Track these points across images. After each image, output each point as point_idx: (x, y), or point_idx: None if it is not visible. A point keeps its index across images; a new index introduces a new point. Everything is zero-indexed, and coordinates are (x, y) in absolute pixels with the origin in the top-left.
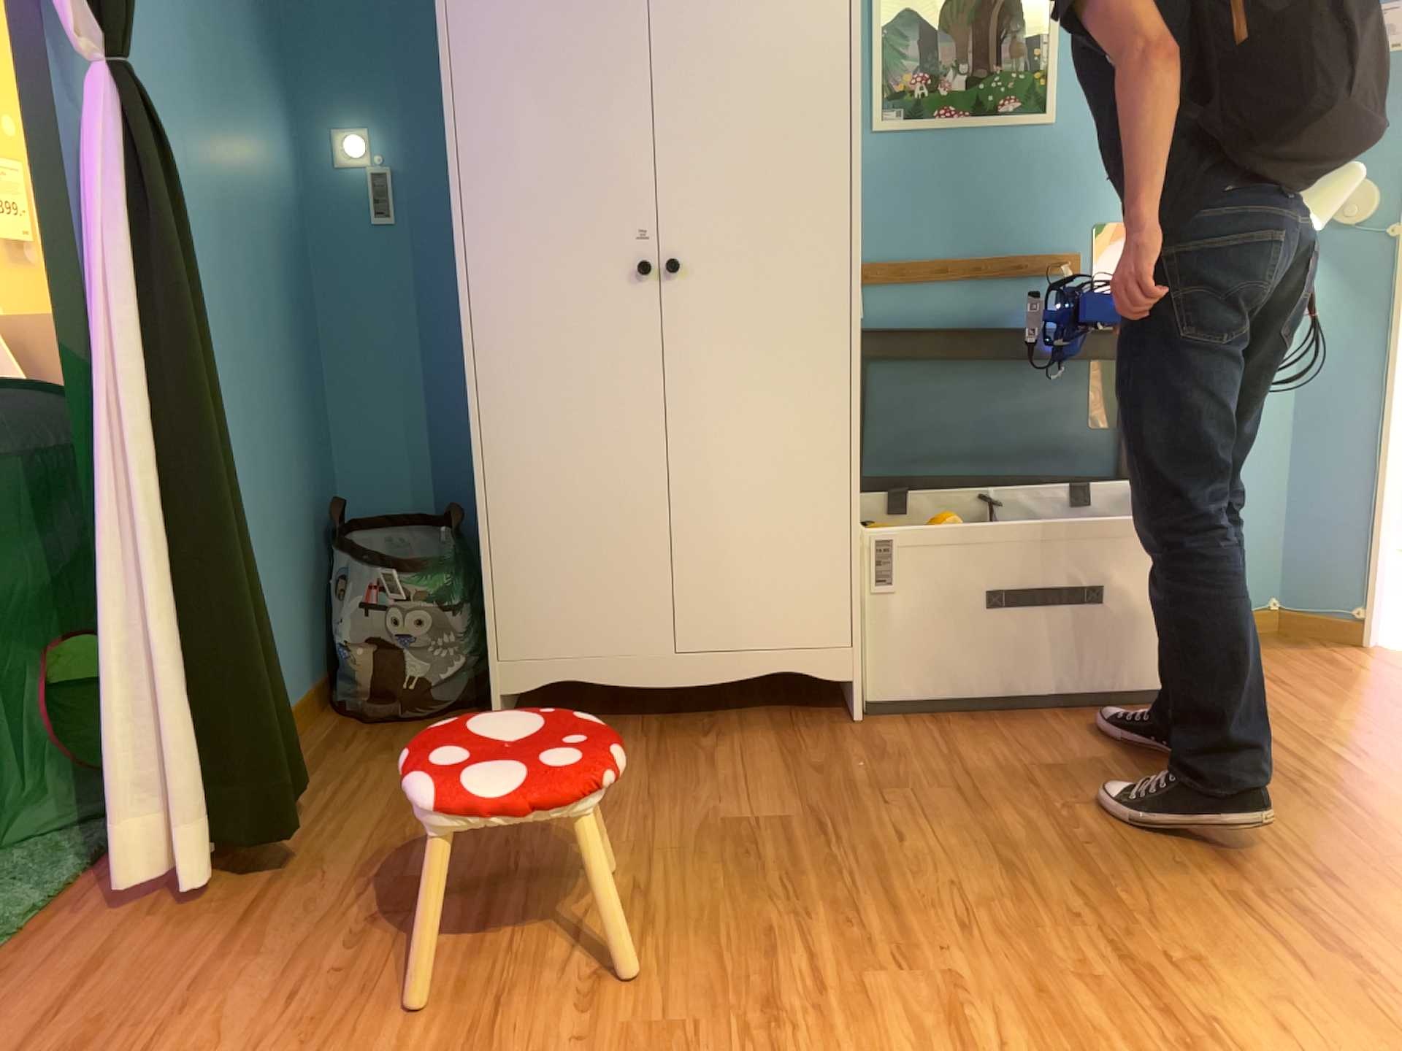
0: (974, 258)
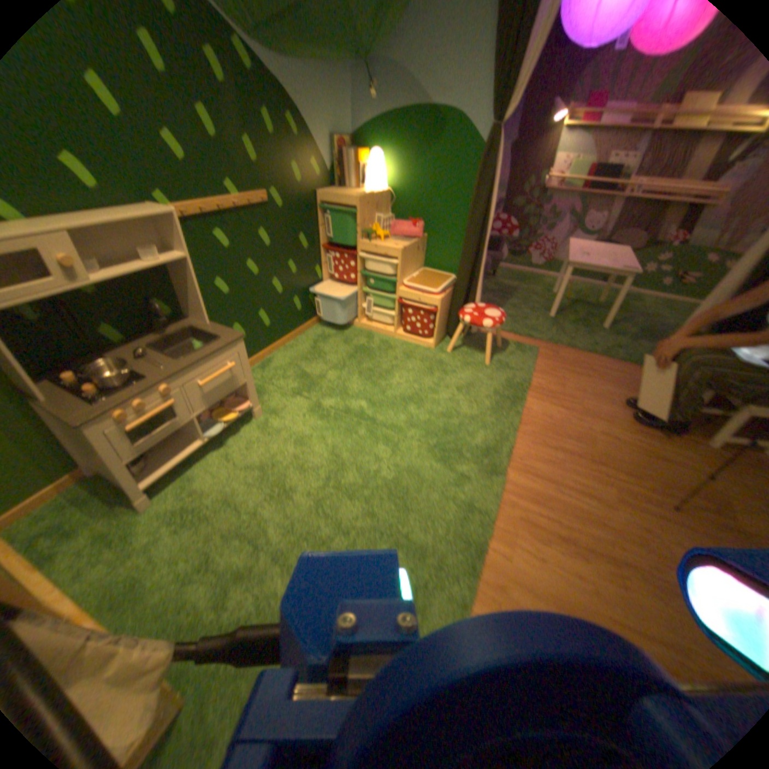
0: None
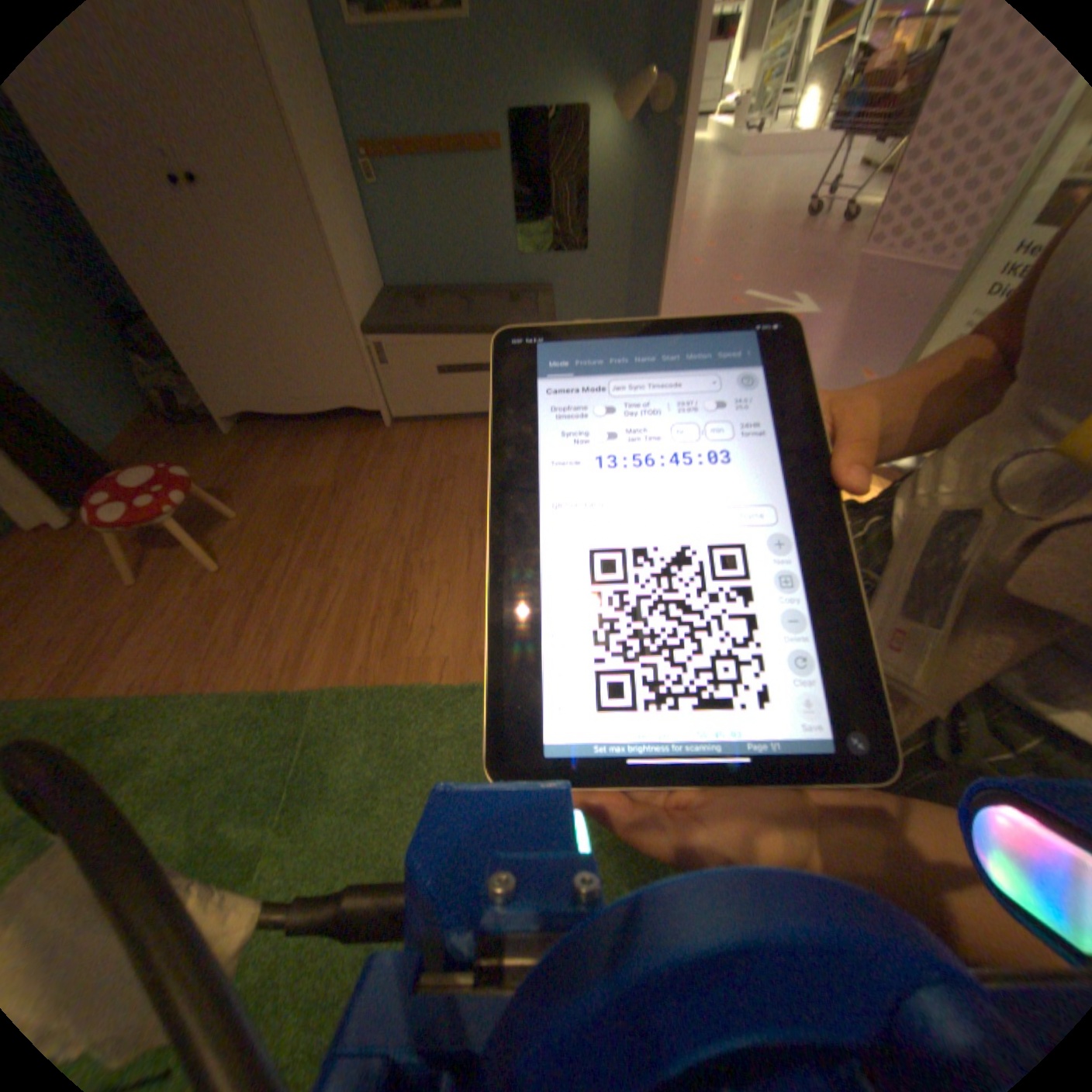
0: (434, 135)
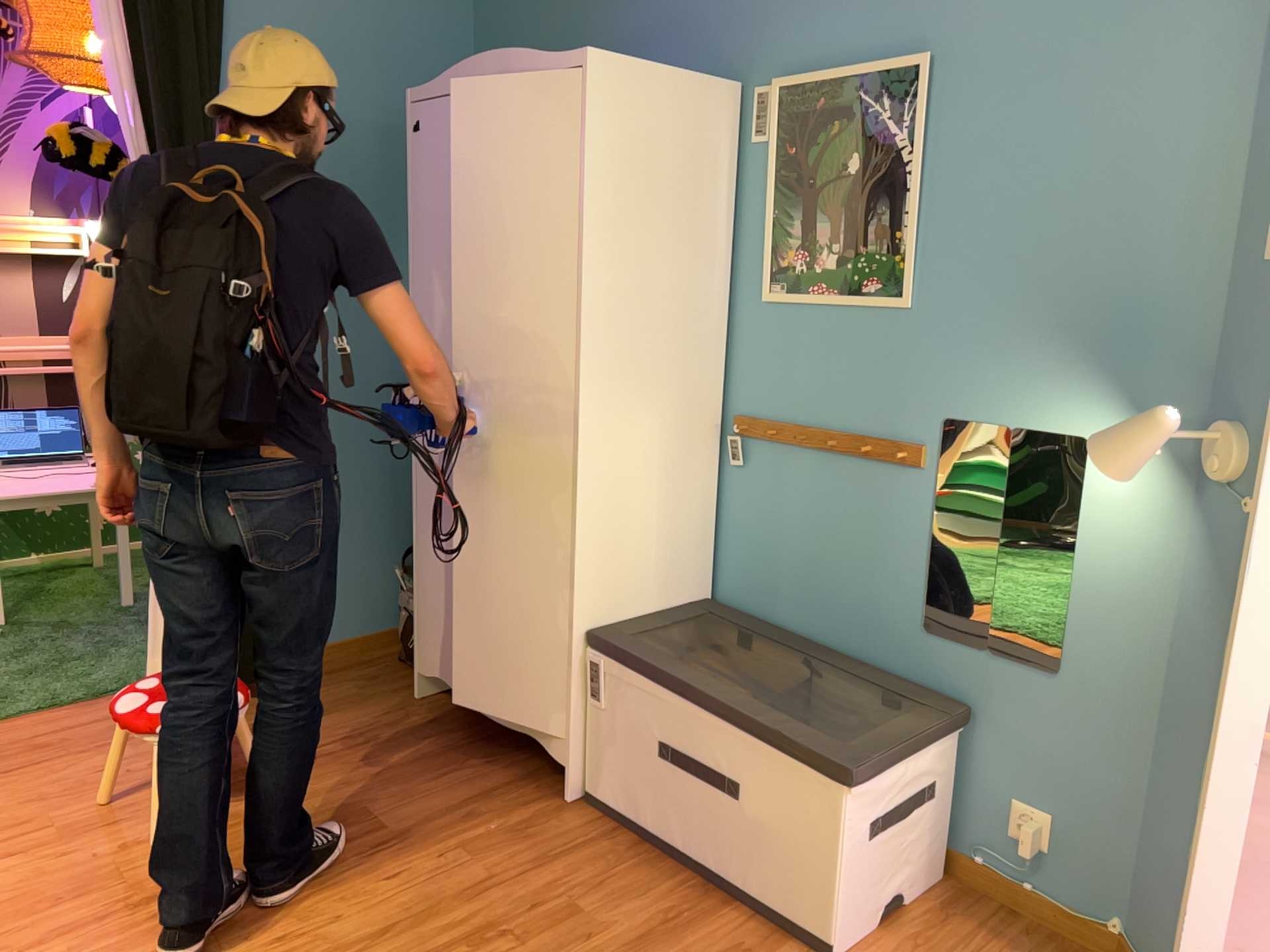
0: (833, 430)
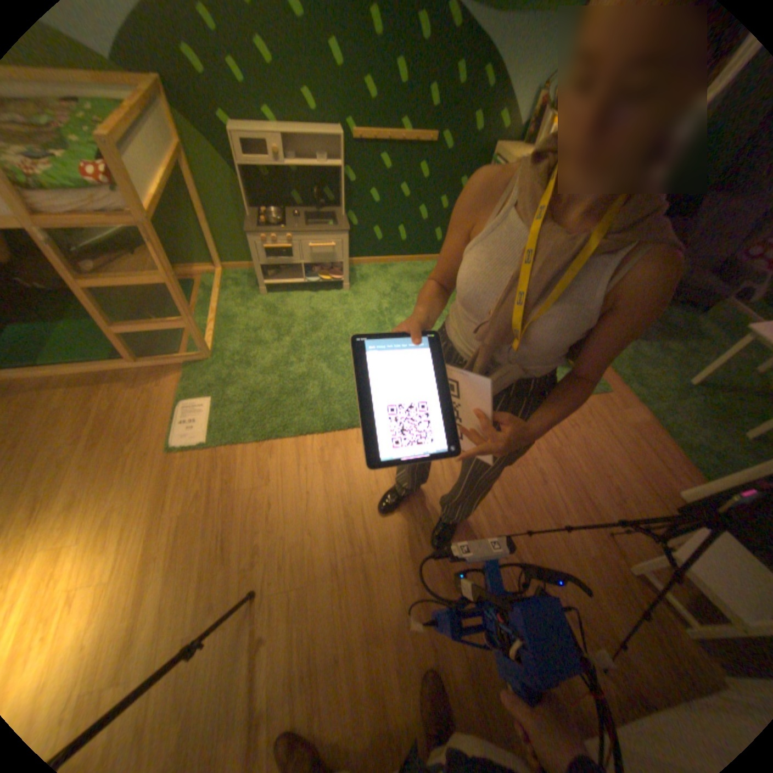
0: None
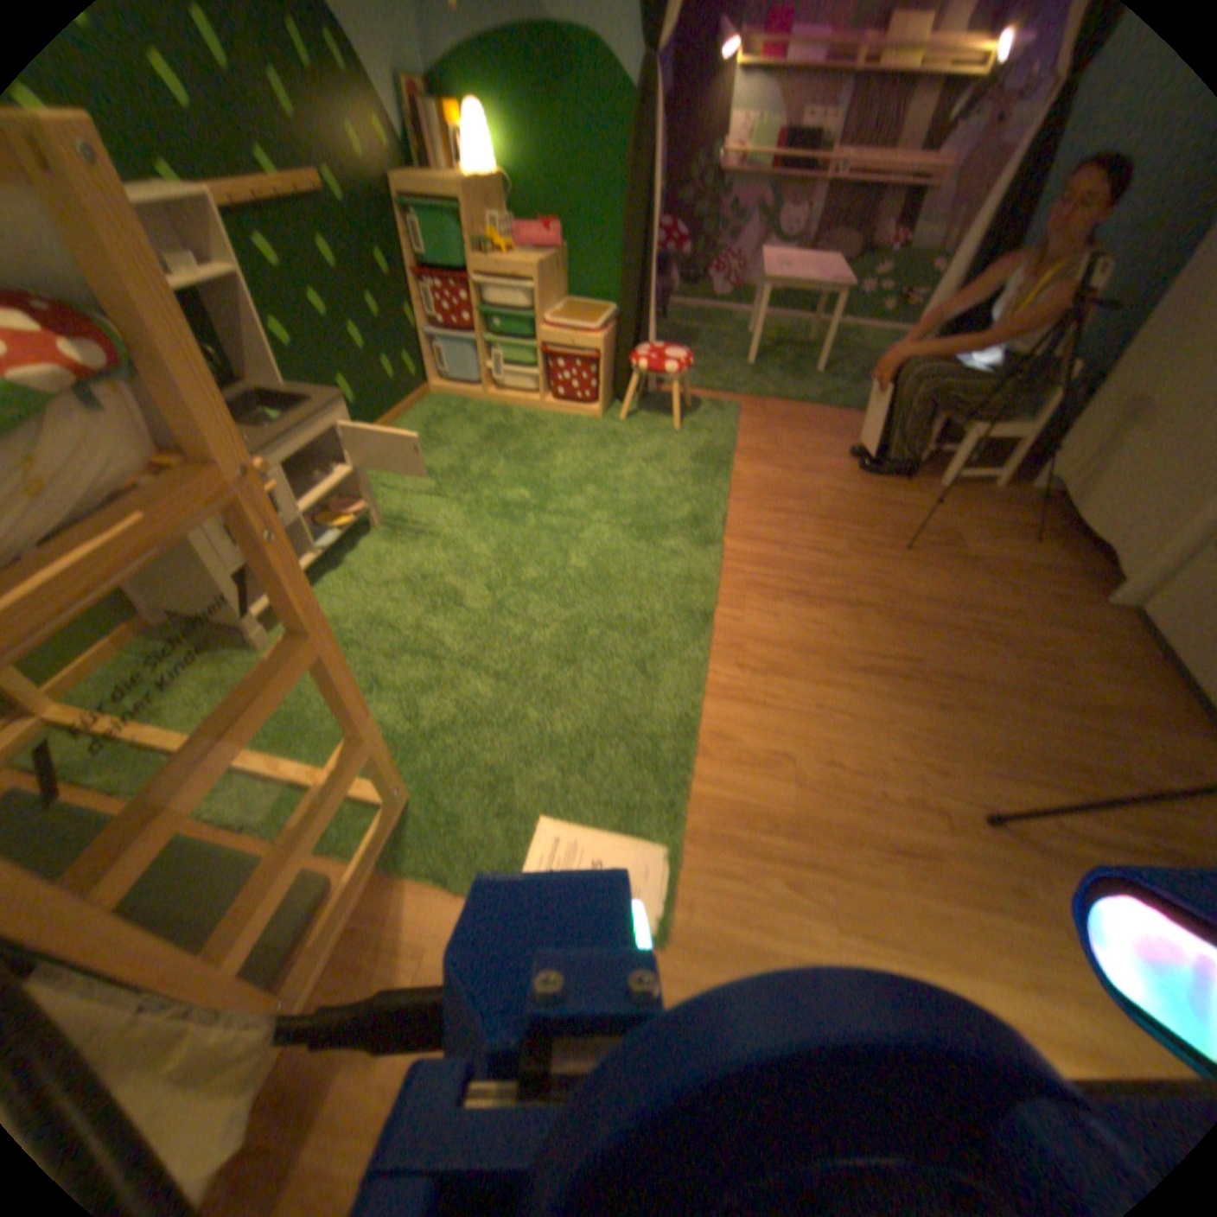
0: None
